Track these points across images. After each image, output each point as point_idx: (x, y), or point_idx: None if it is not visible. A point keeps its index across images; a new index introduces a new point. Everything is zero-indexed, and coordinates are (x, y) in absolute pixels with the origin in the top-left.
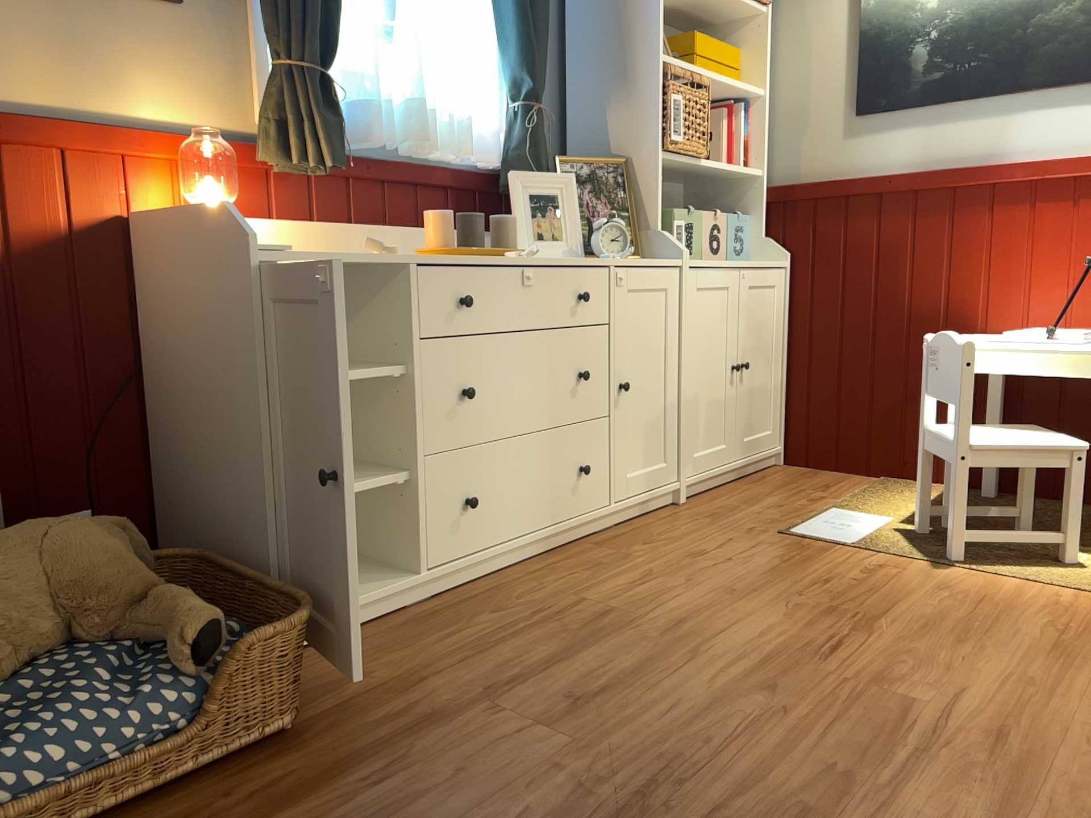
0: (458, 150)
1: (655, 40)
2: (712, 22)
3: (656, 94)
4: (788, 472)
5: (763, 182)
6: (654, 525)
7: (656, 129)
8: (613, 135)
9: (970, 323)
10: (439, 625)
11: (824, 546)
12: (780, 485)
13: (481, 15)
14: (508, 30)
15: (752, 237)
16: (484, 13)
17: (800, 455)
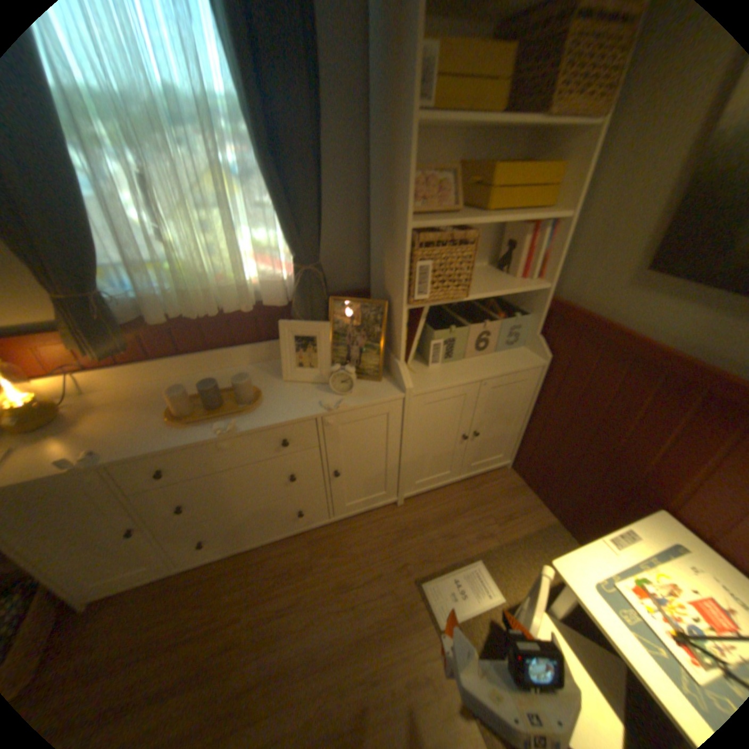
0: (240, 307)
1: (407, 210)
2: (549, 126)
3: (405, 259)
4: (505, 482)
5: (549, 293)
6: (360, 529)
7: (404, 288)
8: (387, 275)
9: (667, 499)
10: (165, 605)
11: (423, 621)
12: (481, 502)
13: (260, 187)
14: (274, 206)
15: (530, 331)
16: (259, 187)
17: (521, 472)
